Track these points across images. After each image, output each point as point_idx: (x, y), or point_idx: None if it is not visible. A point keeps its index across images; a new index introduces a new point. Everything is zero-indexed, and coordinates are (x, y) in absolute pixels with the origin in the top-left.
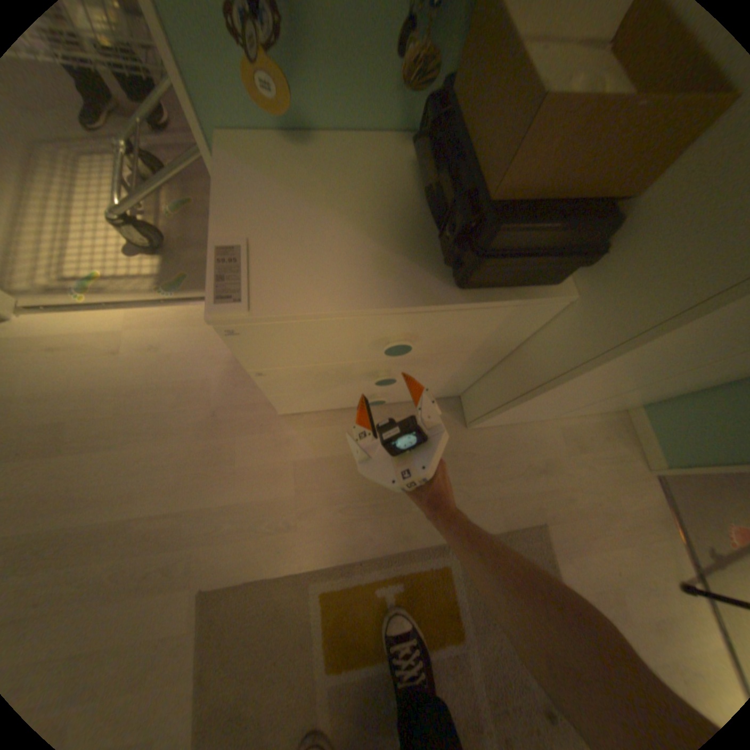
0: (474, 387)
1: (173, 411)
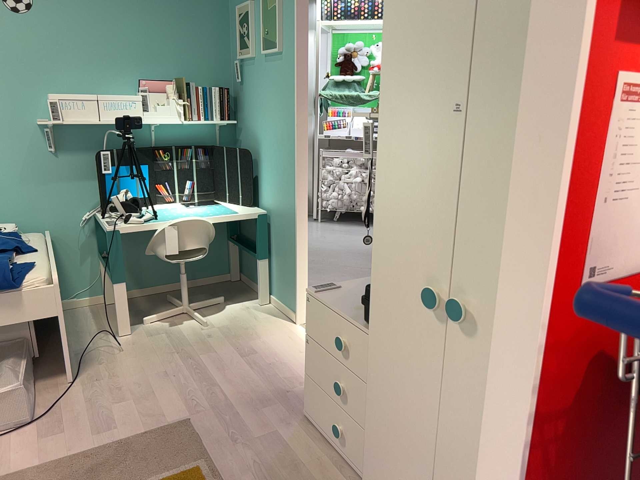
0: None
1: (281, 379)
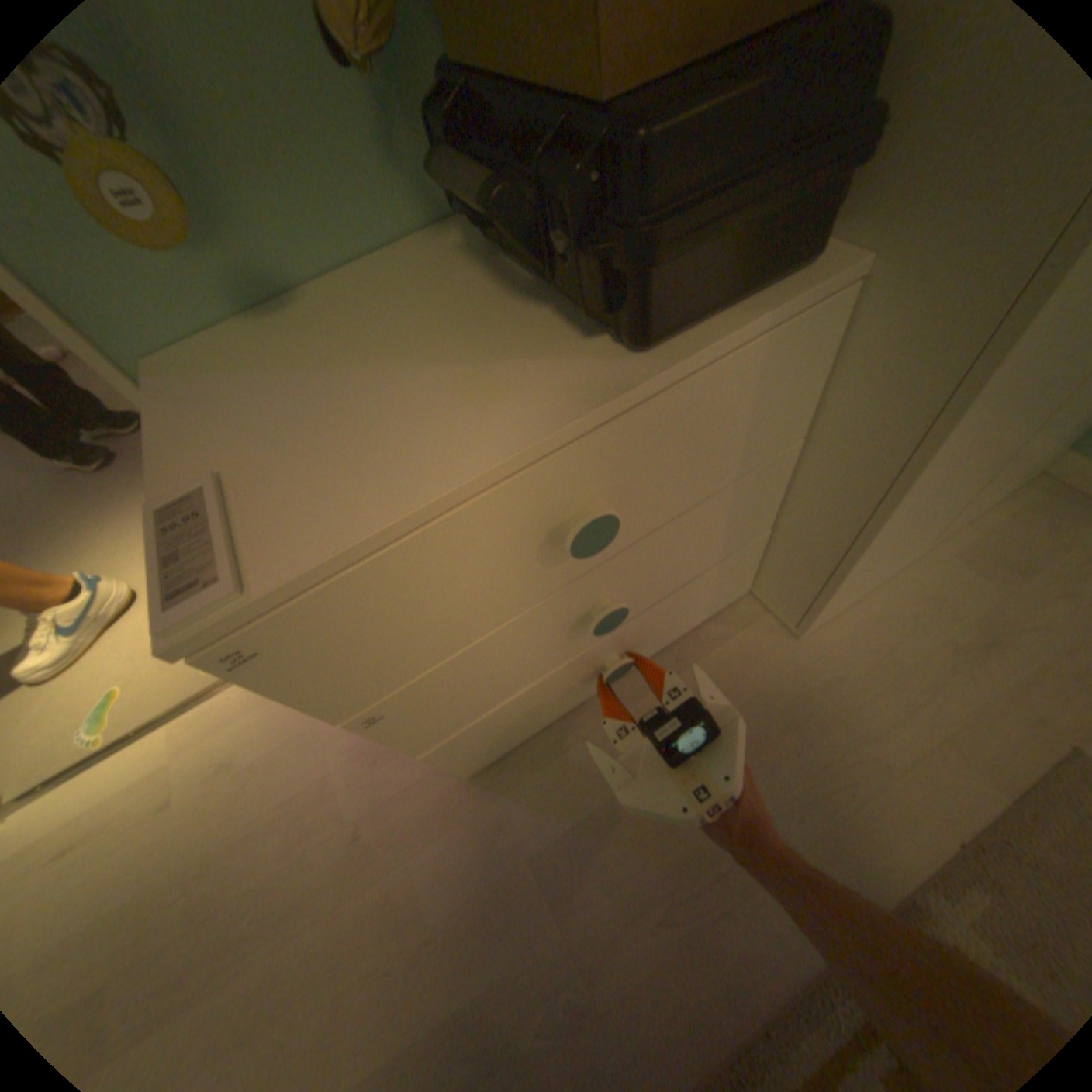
0: (766, 561)
1: (284, 866)
